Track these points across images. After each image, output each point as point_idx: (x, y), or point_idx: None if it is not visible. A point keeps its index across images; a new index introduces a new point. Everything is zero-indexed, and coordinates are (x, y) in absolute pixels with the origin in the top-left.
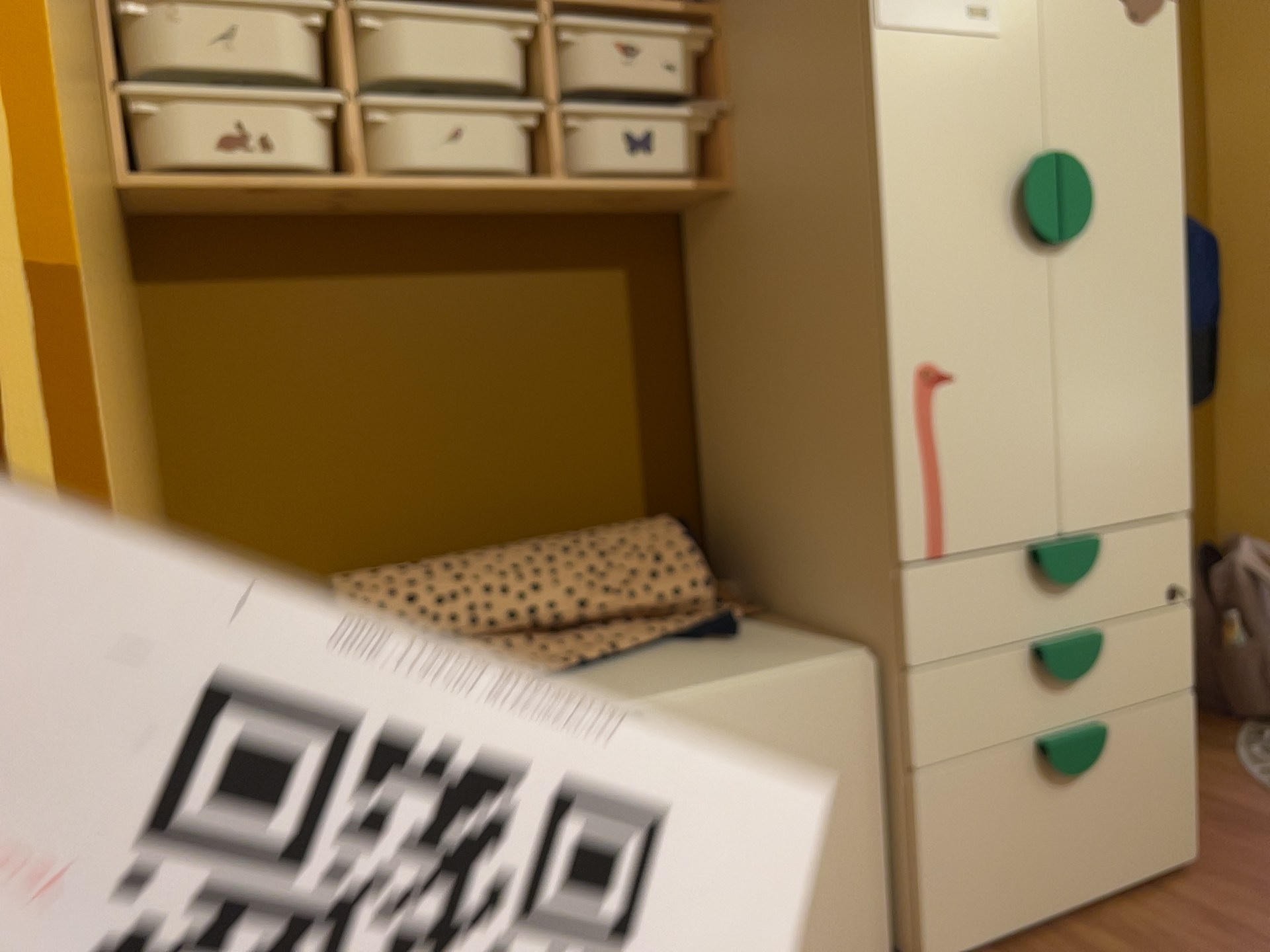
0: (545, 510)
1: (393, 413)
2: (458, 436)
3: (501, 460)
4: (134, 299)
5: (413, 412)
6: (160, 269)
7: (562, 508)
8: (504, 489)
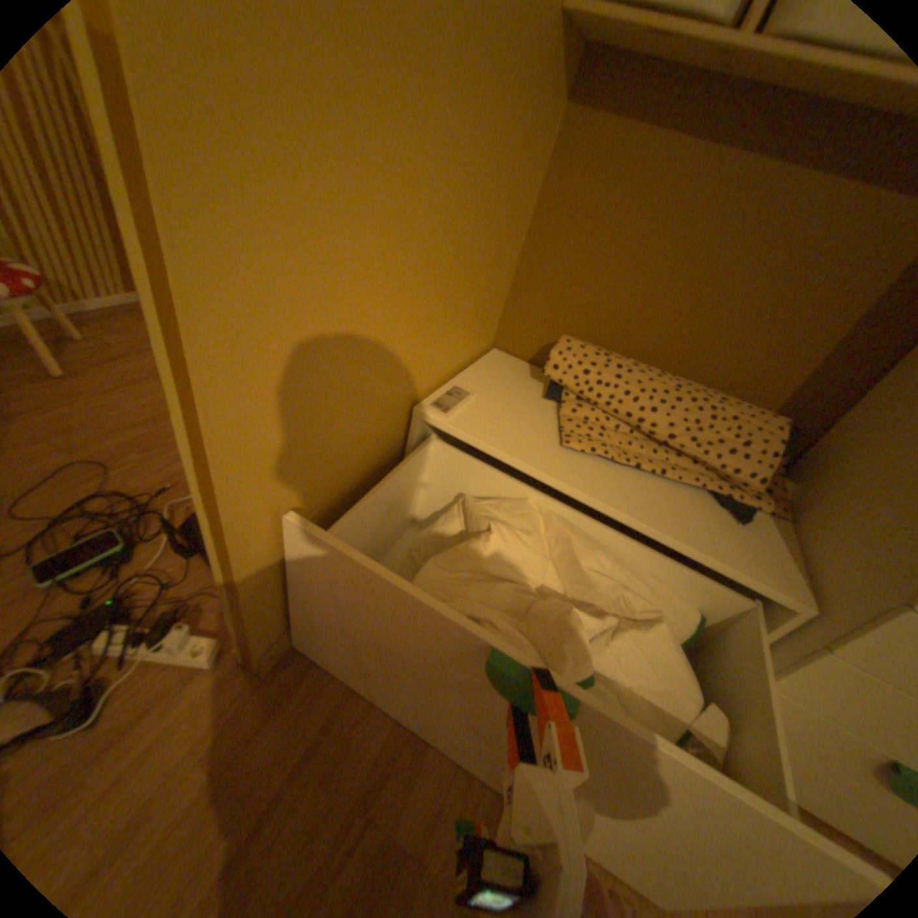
0: (711, 366)
1: (662, 256)
2: (692, 291)
3: (708, 320)
4: (554, 112)
5: (675, 261)
6: (585, 93)
7: (724, 371)
8: (696, 338)
